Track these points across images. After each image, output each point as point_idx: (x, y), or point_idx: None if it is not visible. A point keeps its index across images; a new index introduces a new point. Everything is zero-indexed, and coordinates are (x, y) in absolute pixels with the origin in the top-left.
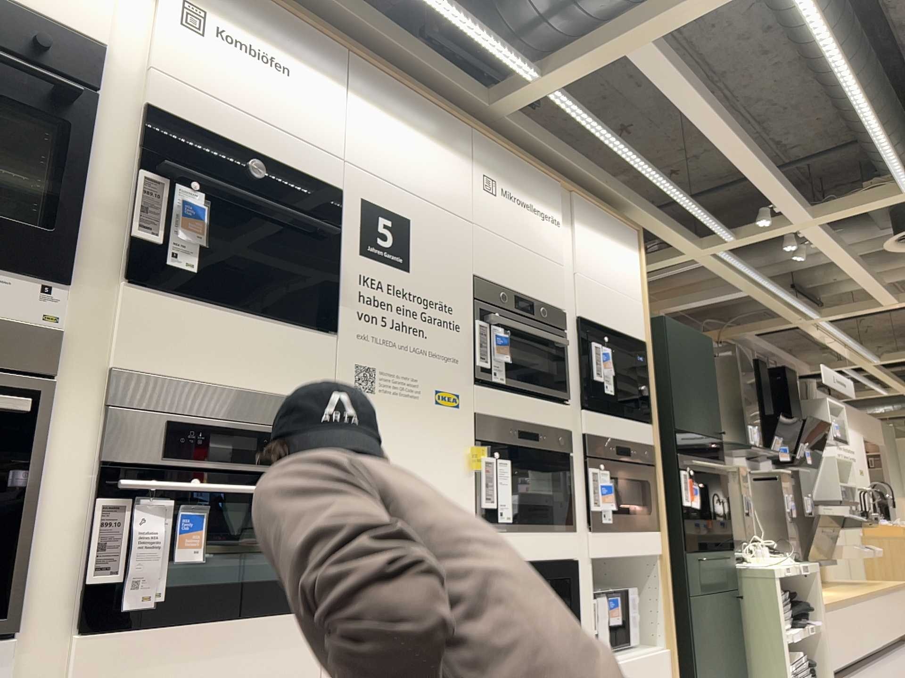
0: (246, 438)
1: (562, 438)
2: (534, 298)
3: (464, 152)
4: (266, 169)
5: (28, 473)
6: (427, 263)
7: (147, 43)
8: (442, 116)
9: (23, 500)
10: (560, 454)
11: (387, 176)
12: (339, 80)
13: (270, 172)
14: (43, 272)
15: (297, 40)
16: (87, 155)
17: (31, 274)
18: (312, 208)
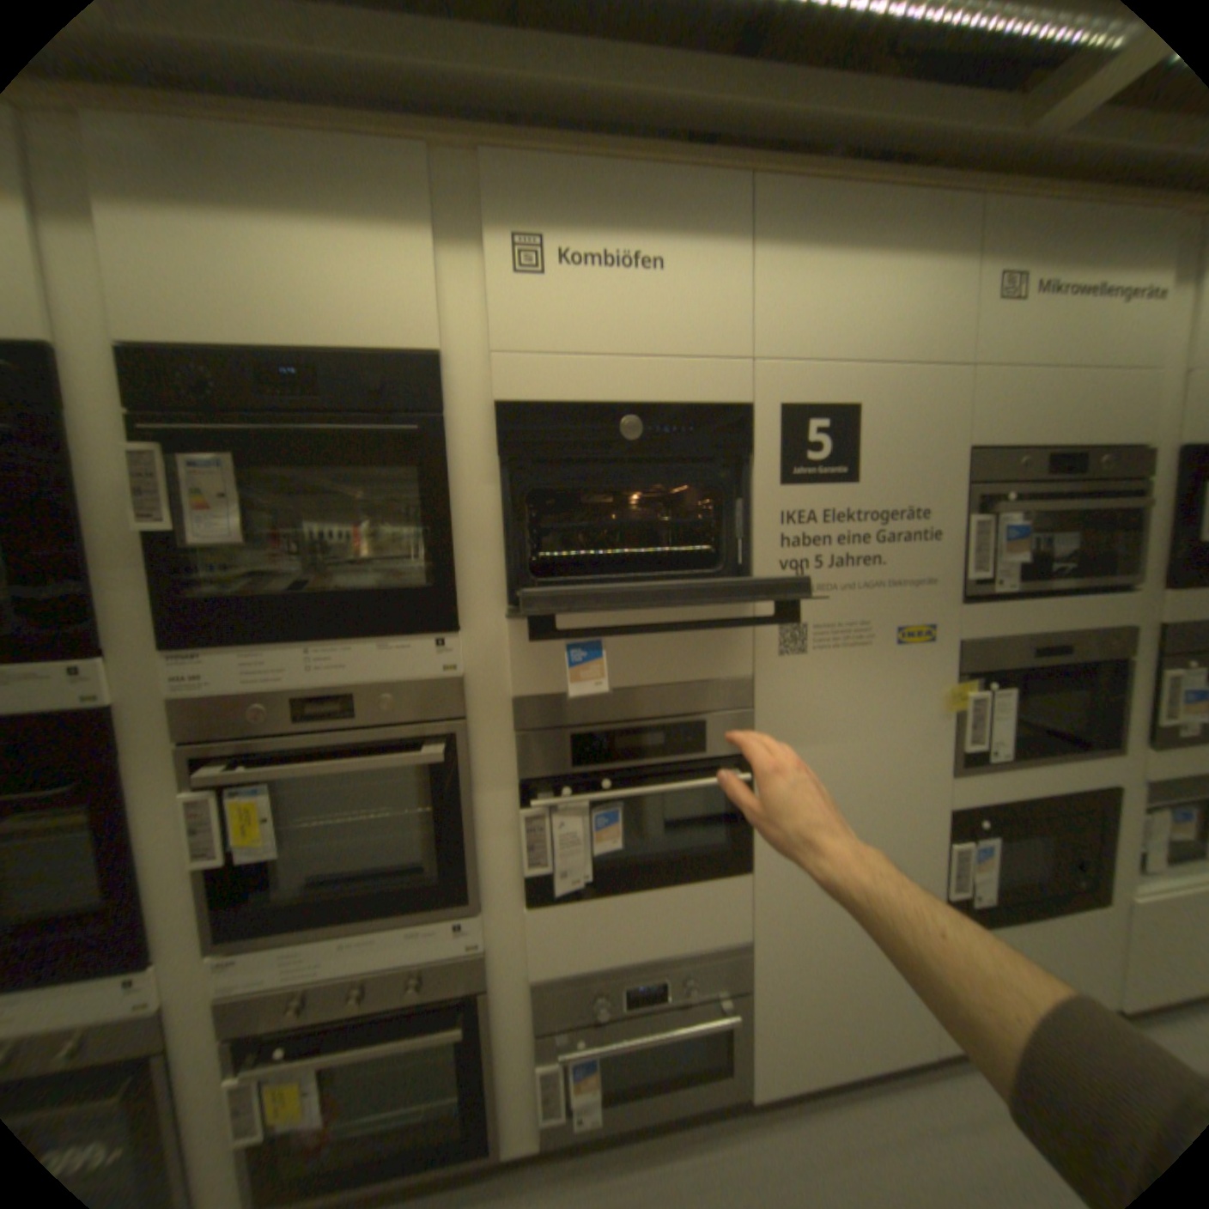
0: (652, 733)
1: (1118, 641)
2: (1090, 446)
3: (965, 248)
4: (643, 424)
5: (462, 798)
6: (889, 460)
7: (480, 321)
8: (925, 200)
9: (464, 818)
10: (1112, 659)
11: (821, 353)
12: (737, 233)
13: (649, 424)
14: (435, 626)
15: (669, 204)
16: (448, 491)
17: (425, 633)
18: (709, 448)
